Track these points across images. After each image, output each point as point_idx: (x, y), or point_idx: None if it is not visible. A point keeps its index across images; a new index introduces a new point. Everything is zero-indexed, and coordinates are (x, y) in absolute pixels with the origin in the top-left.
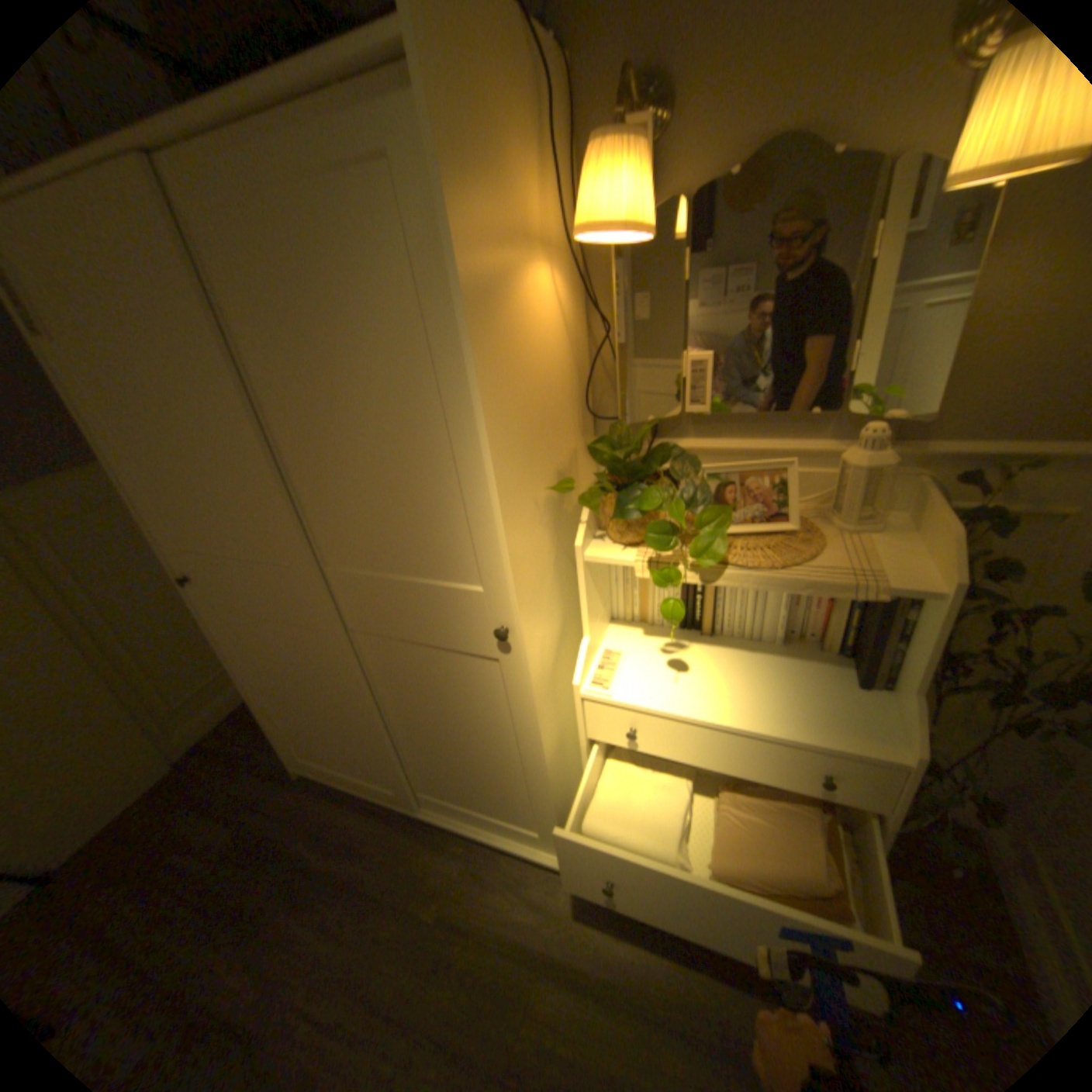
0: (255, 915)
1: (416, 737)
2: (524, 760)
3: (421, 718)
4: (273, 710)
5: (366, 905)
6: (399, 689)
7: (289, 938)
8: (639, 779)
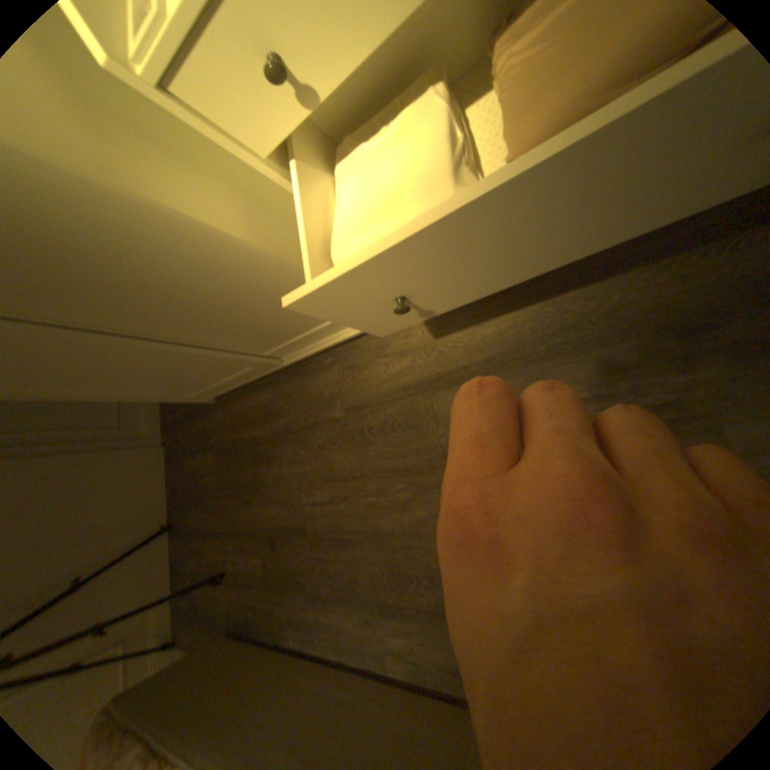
0: (259, 475)
1: (185, 325)
2: (248, 258)
3: (149, 309)
4: (123, 389)
5: (305, 431)
6: (87, 306)
7: (282, 474)
8: (376, 148)
